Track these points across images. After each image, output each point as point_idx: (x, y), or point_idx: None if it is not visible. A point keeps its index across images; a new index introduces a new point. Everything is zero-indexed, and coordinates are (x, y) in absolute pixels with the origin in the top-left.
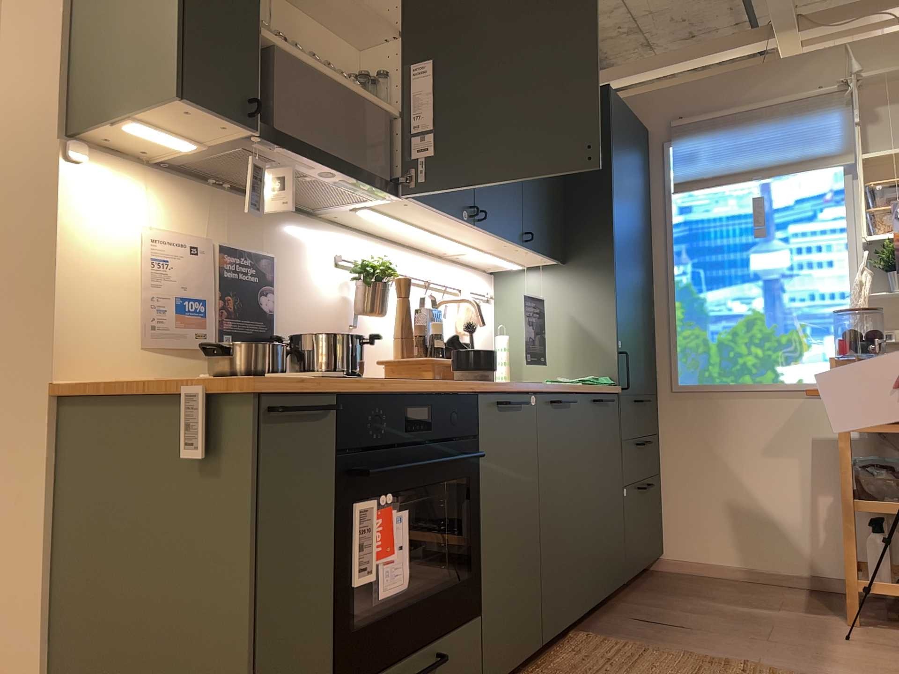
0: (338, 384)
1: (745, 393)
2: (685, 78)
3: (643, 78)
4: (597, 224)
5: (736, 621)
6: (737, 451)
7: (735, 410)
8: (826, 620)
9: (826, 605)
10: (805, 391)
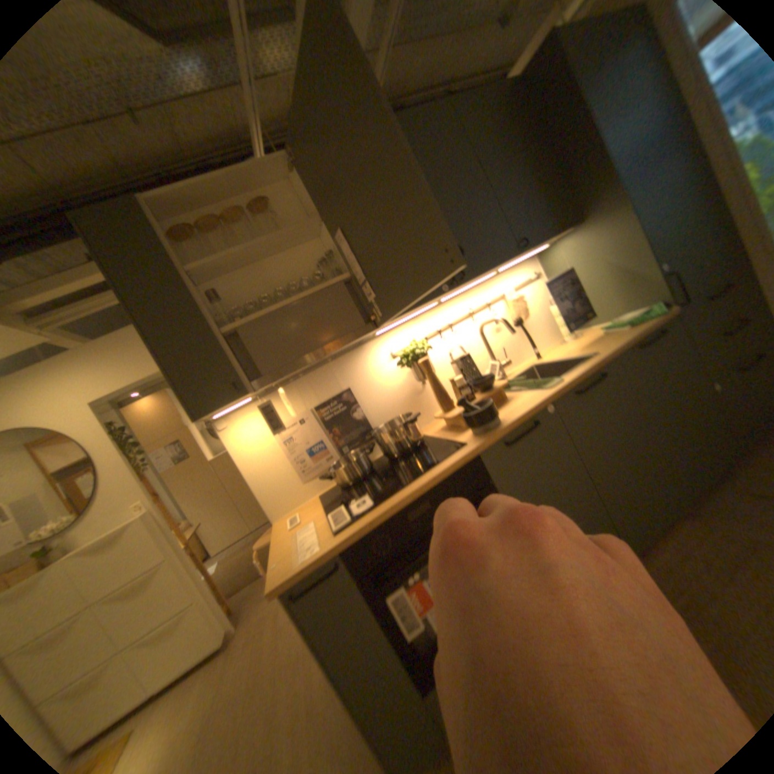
0: (334, 549)
1: None
2: None
3: None
4: (596, 172)
5: None
6: None
7: None
8: None
9: None
10: None
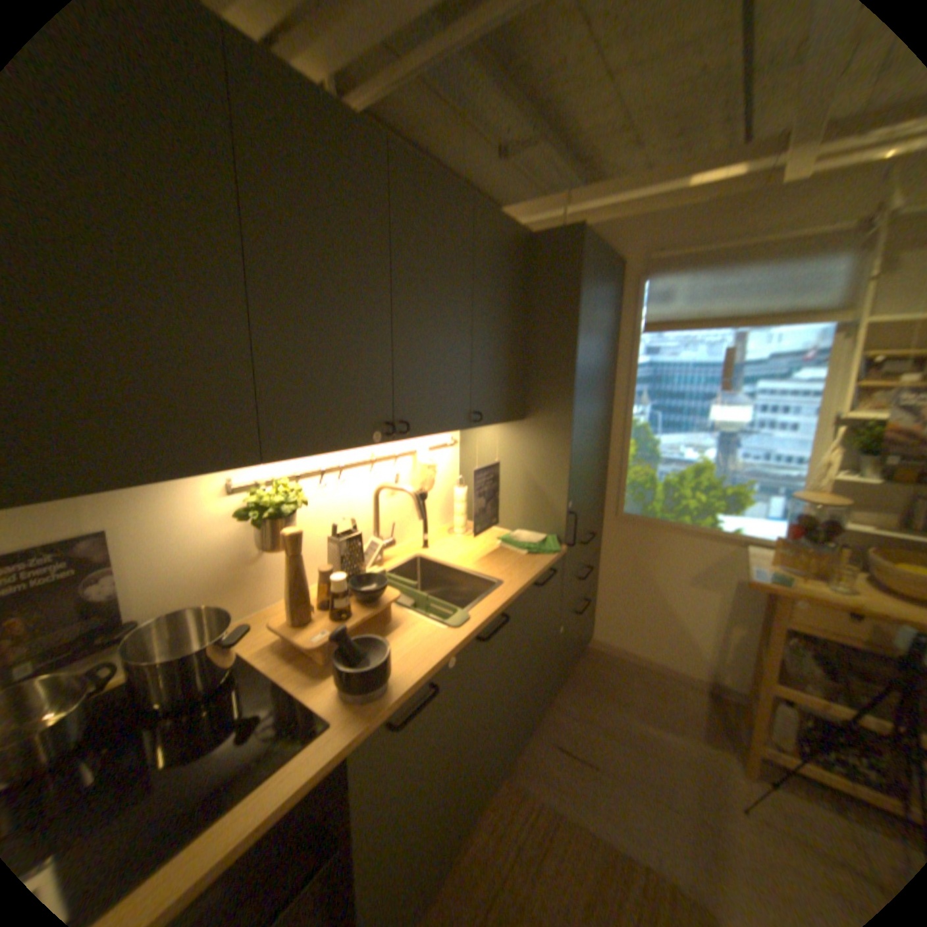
0: None
1: (683, 531)
2: (673, 192)
3: (628, 196)
4: (557, 385)
5: (643, 760)
6: (666, 577)
7: (670, 543)
8: (723, 764)
9: (724, 731)
10: (740, 542)
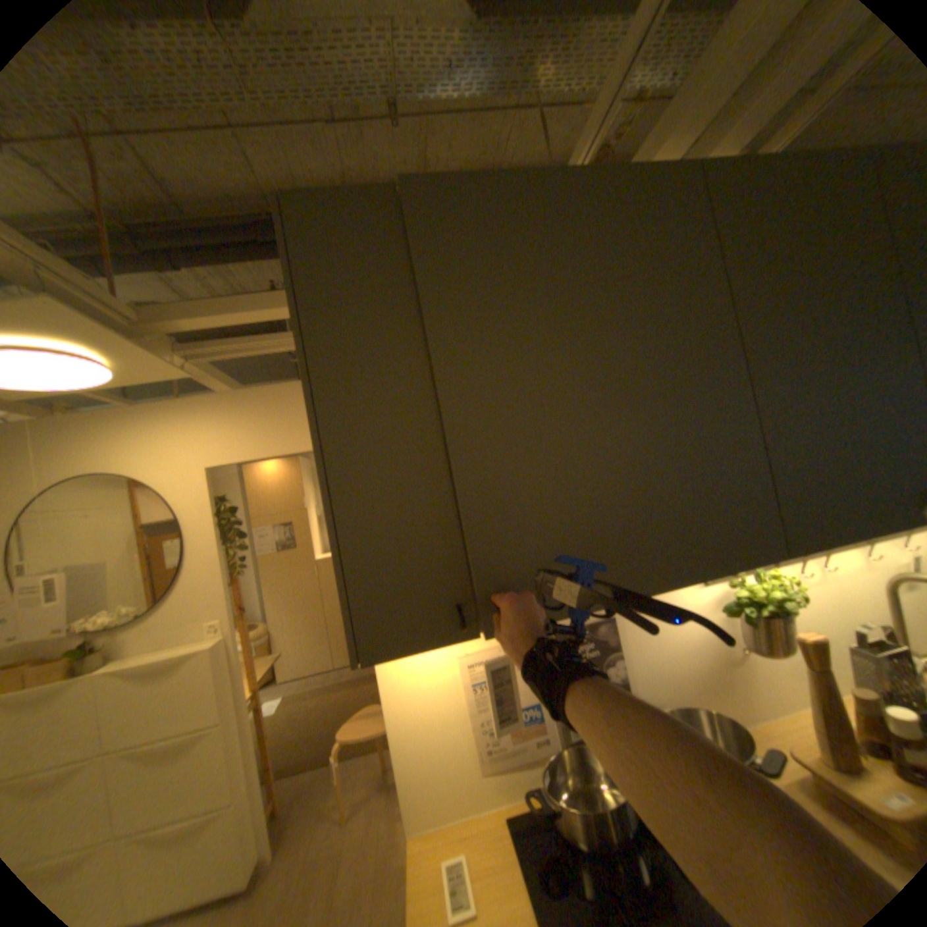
0: None
1: None
2: None
3: None
4: None
5: None
6: None
7: None
8: None
9: None
10: None
